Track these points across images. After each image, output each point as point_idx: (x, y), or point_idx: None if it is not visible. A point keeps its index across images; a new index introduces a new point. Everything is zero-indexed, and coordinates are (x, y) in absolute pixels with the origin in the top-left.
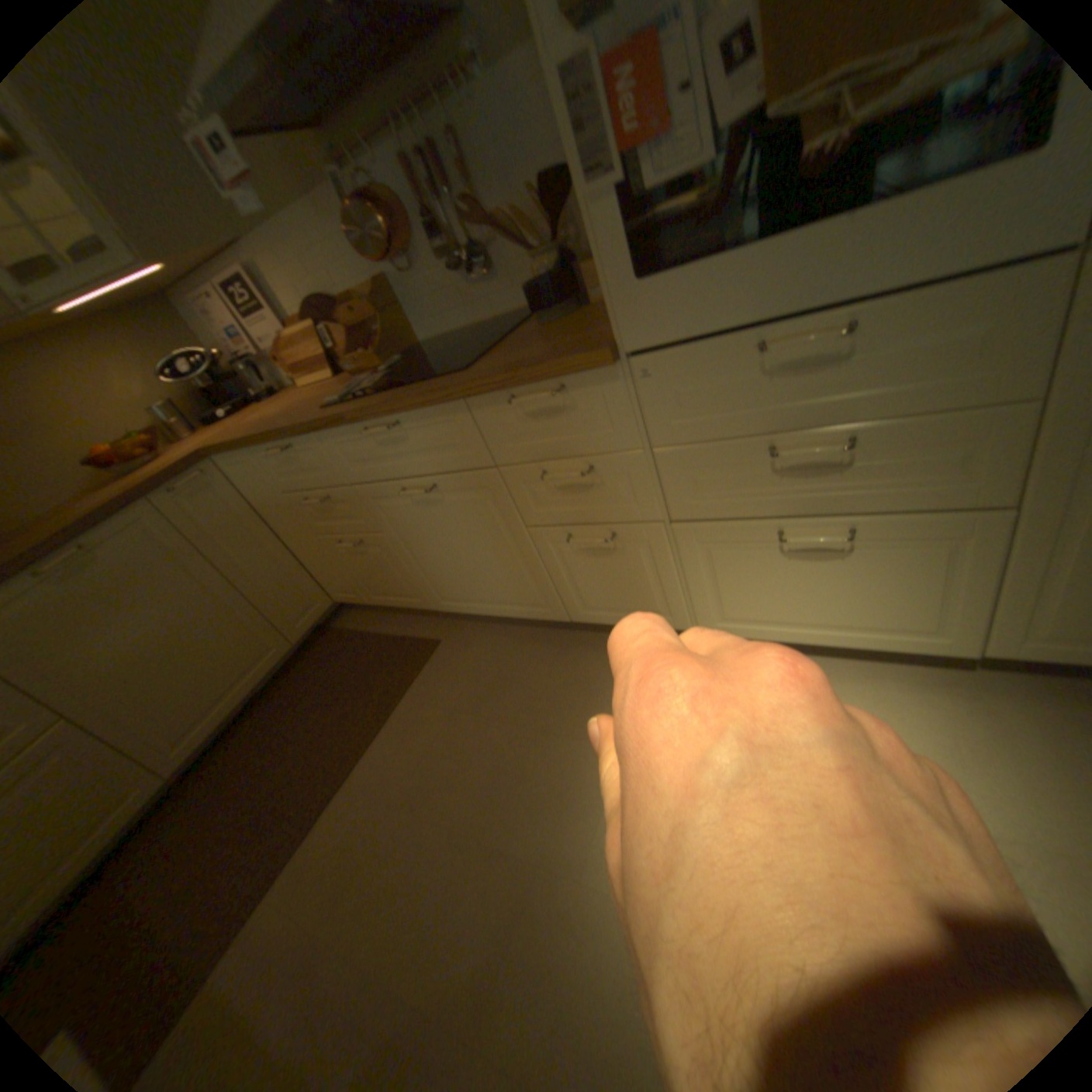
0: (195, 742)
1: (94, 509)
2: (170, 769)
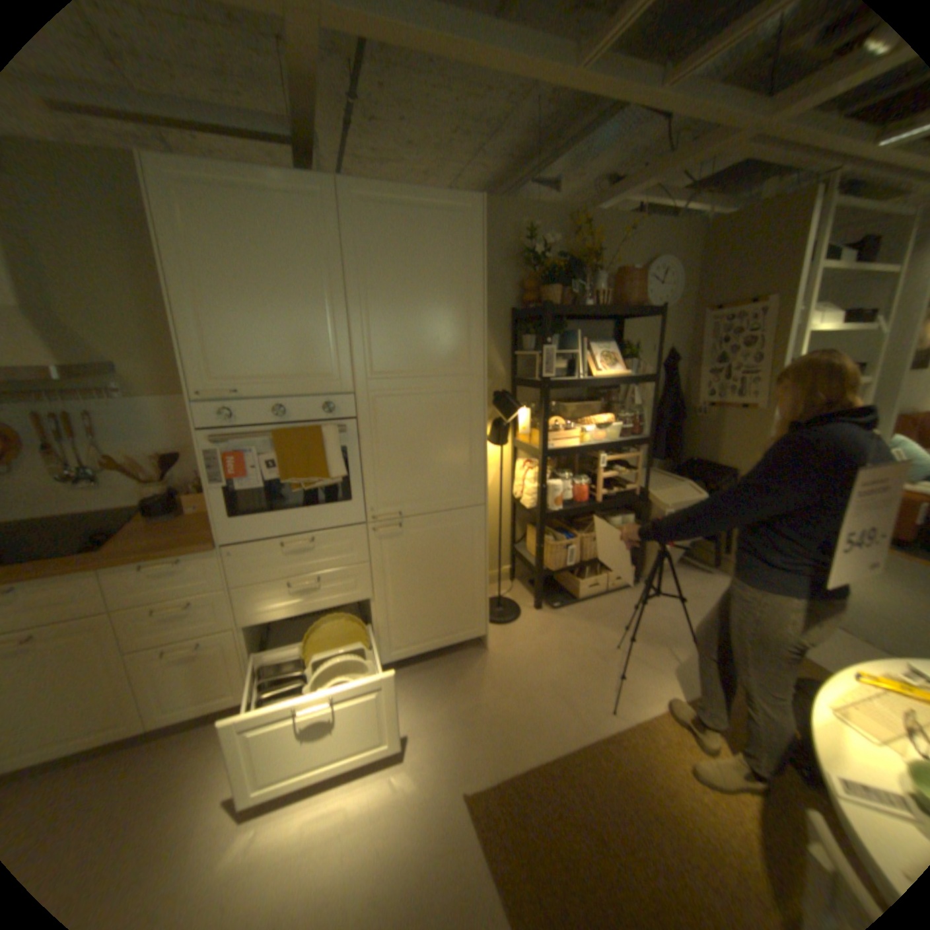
0: None
1: None
2: None
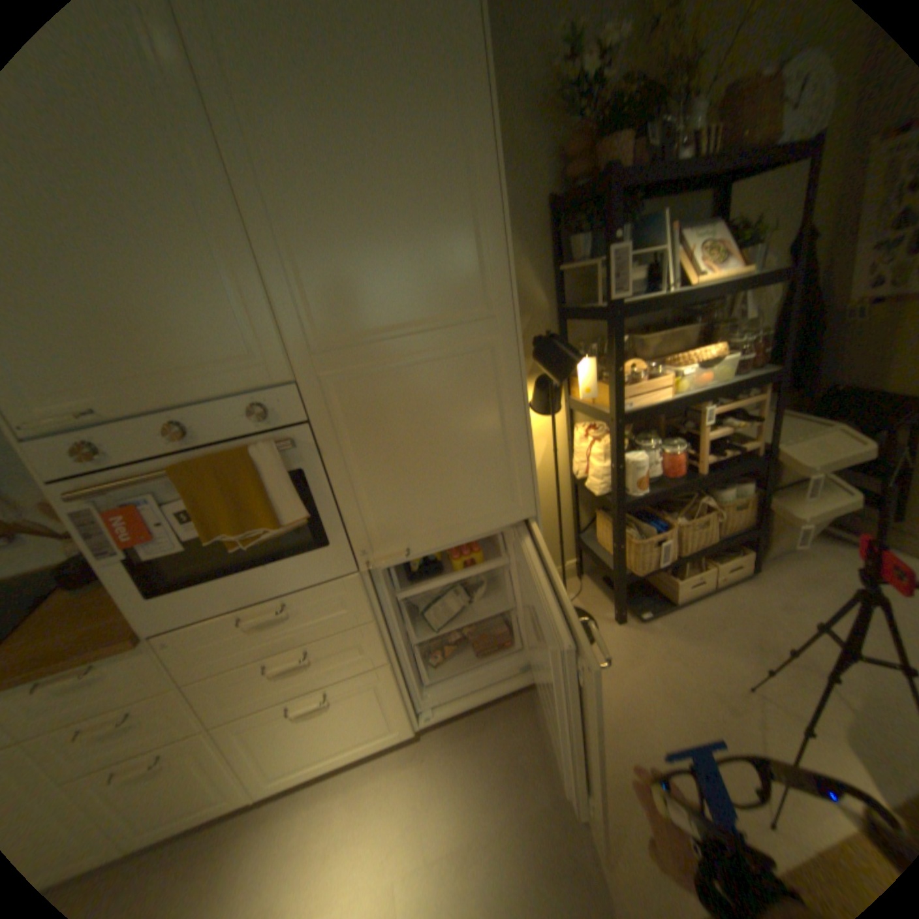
0: None
1: None
2: None
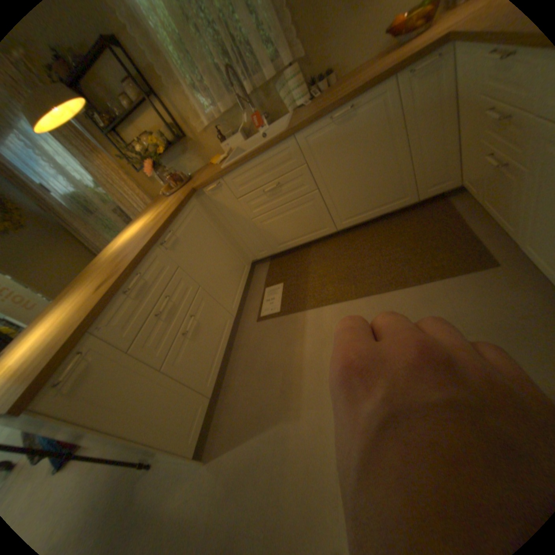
0: (352, 221)
1: (369, 77)
2: (340, 226)
